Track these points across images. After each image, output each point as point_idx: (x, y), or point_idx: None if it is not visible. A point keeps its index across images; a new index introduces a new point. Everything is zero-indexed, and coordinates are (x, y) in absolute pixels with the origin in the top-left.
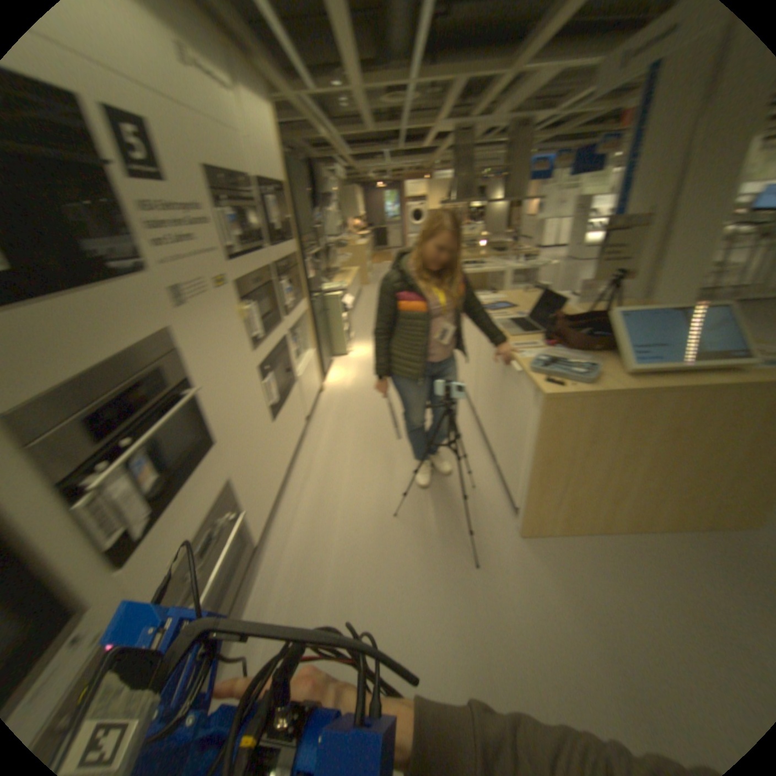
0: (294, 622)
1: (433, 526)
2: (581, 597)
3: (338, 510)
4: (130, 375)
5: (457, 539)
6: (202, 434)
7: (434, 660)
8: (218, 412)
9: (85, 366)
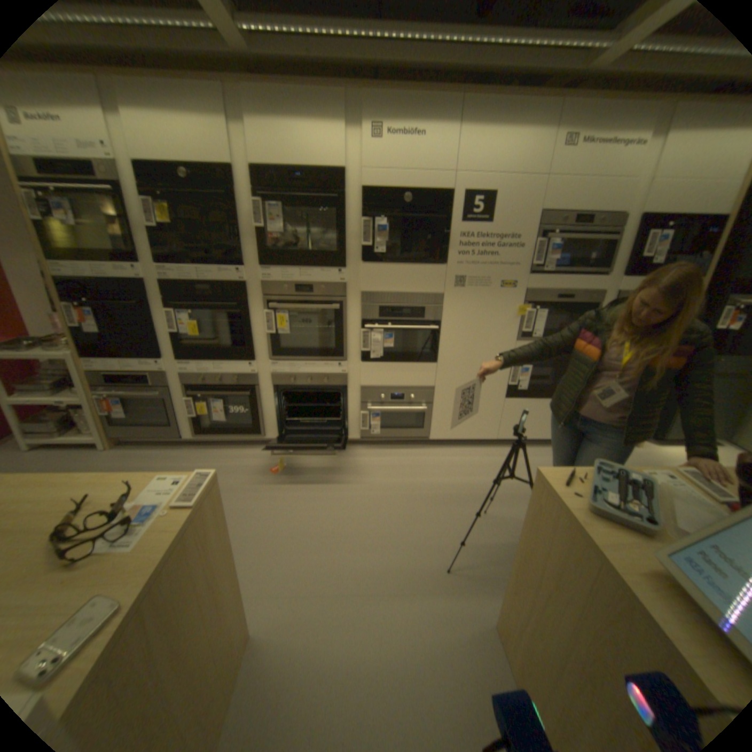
0: (393, 470)
1: (485, 543)
2: (438, 677)
3: (477, 478)
4: (405, 304)
5: (476, 563)
6: (432, 354)
7: (375, 536)
8: (447, 351)
9: (392, 293)
